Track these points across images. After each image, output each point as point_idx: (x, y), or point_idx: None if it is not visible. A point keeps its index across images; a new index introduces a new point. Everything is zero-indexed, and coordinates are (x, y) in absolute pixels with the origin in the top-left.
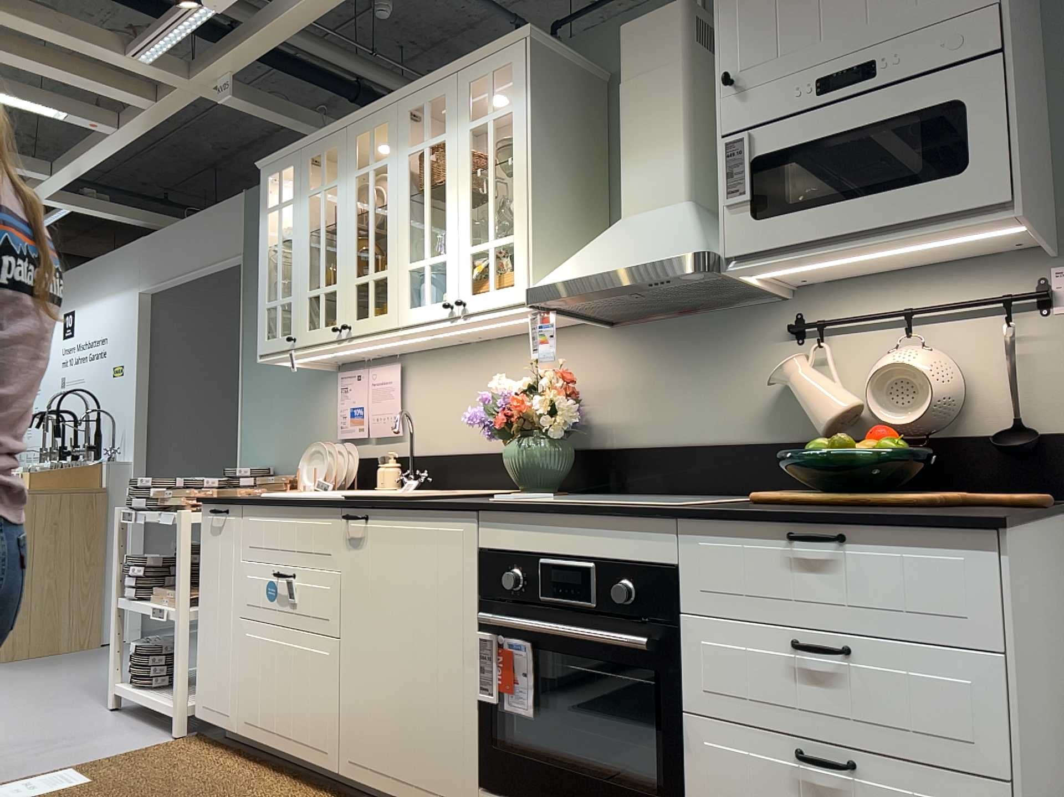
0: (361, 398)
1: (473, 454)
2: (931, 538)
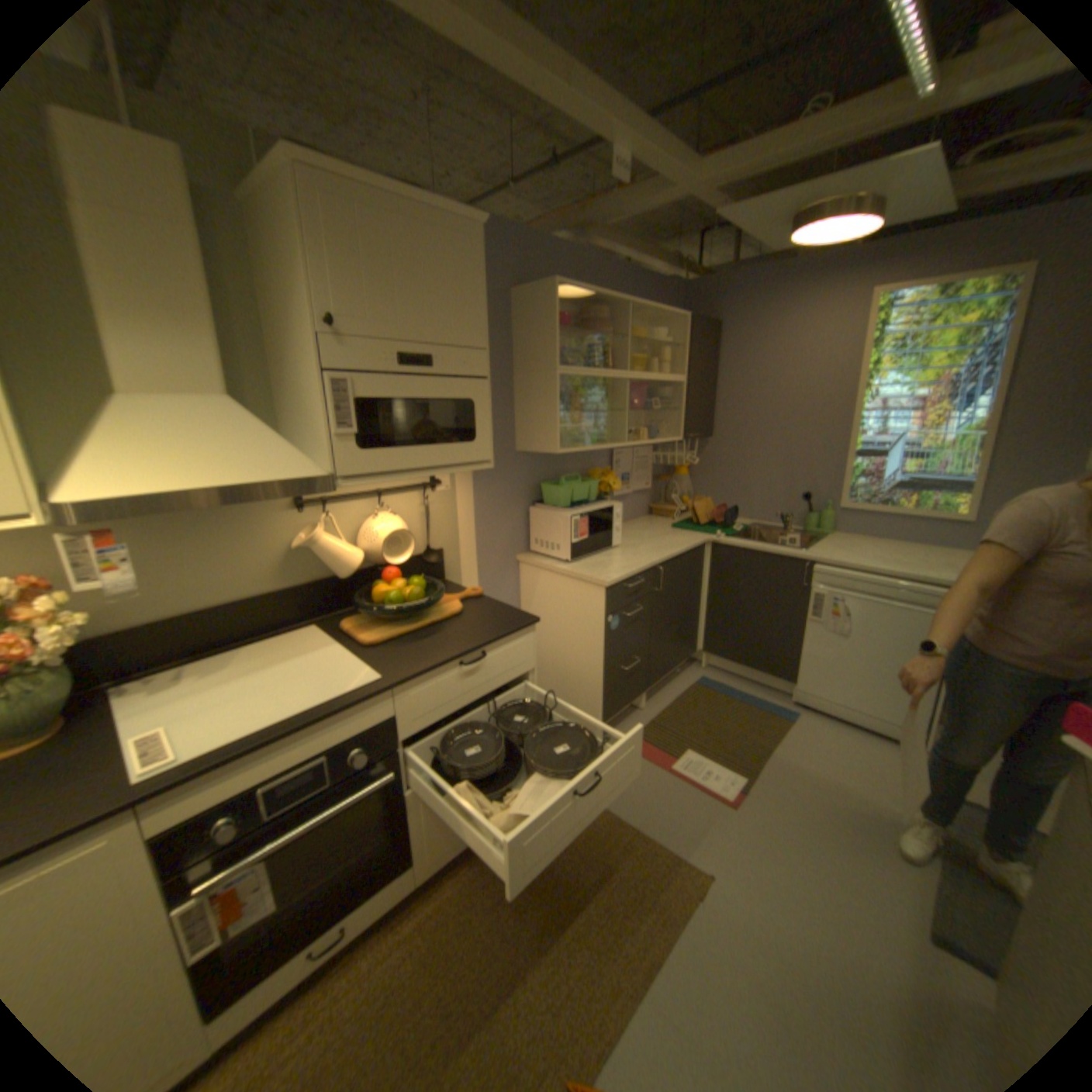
0: None
1: None
2: (514, 637)
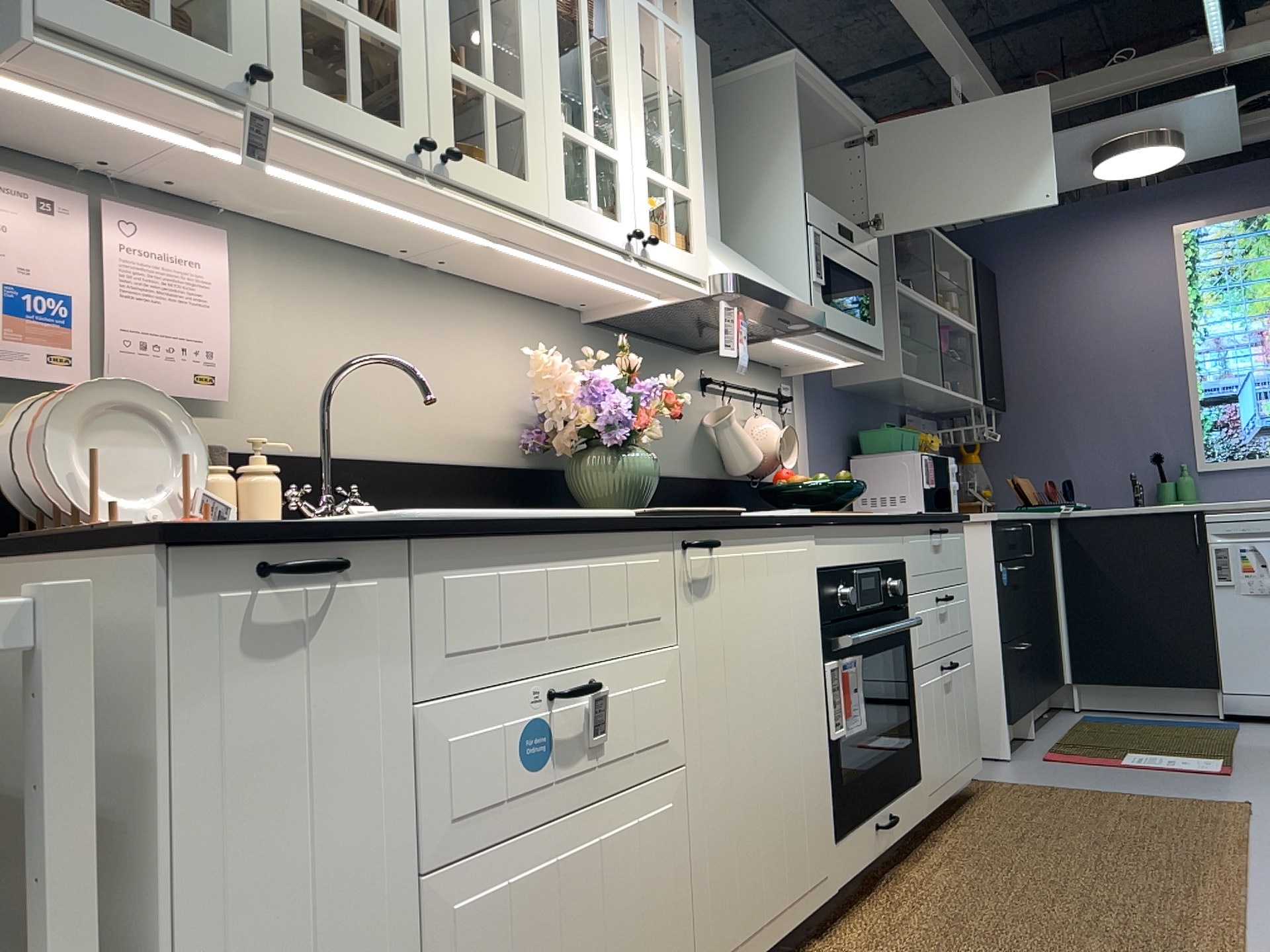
0: (67, 273)
1: (409, 462)
2: (956, 528)
